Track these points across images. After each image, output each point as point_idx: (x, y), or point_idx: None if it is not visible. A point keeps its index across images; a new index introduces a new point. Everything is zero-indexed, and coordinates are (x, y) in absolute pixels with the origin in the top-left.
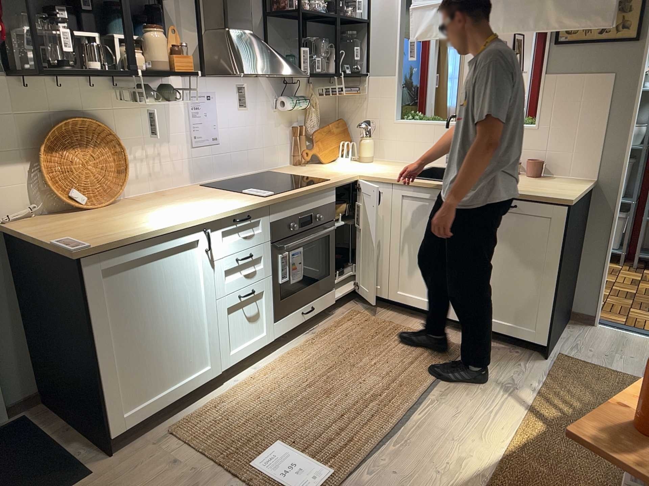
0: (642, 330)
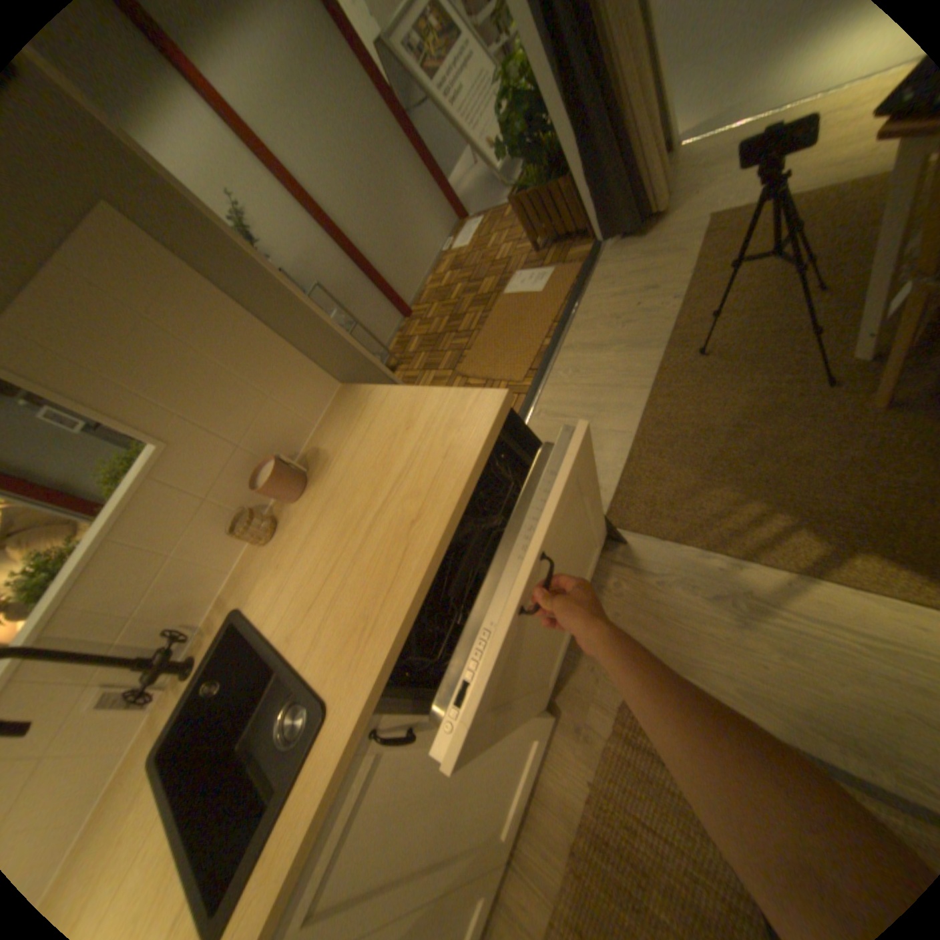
0: None
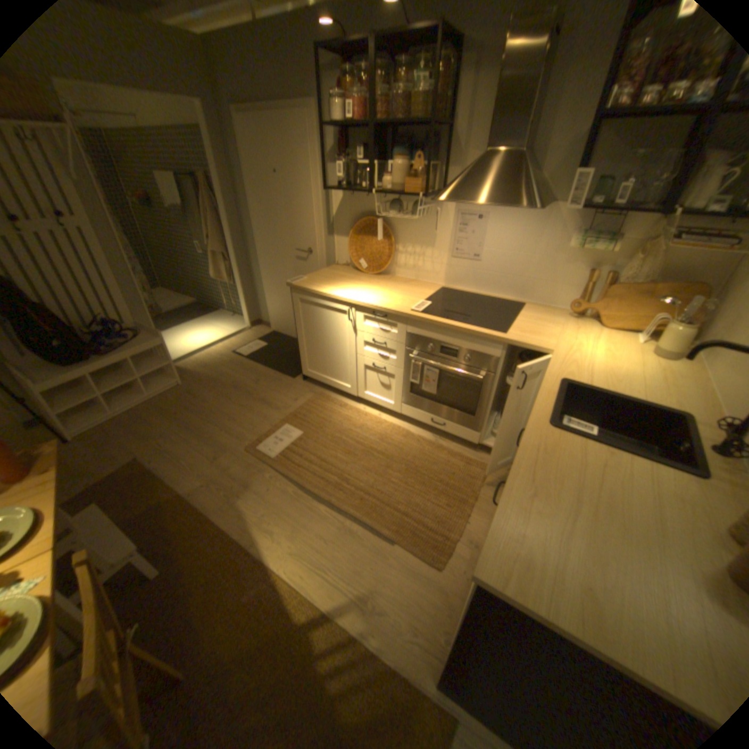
0: None
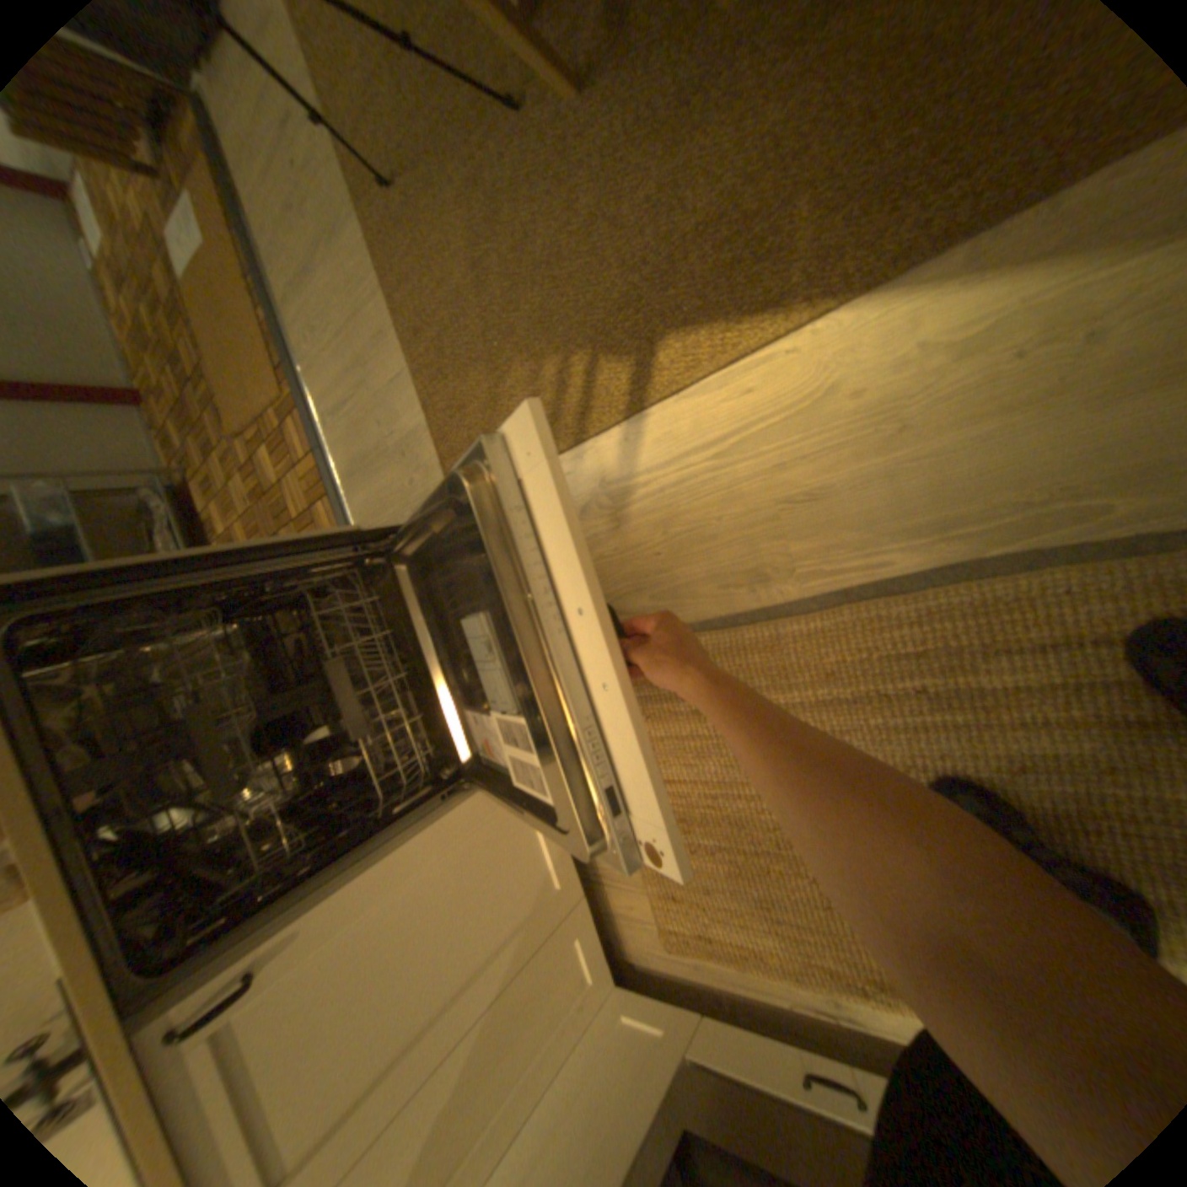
0: (321, 467)
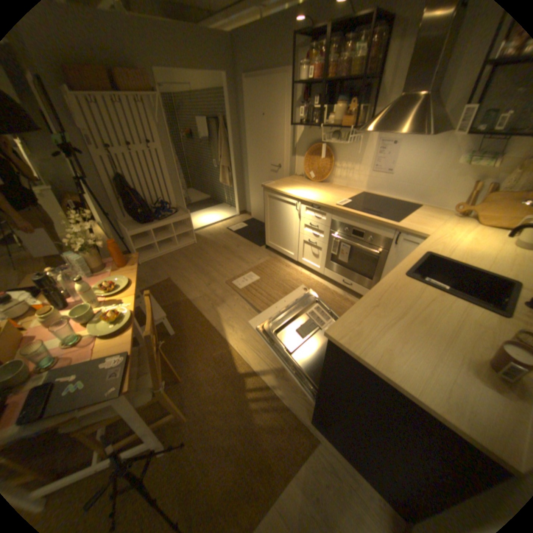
0: None
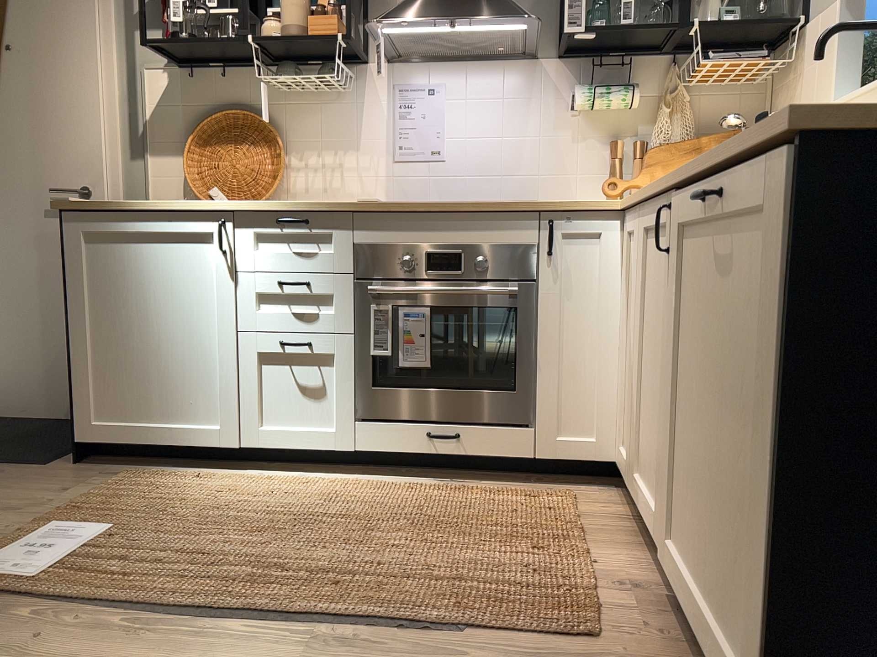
0: None
